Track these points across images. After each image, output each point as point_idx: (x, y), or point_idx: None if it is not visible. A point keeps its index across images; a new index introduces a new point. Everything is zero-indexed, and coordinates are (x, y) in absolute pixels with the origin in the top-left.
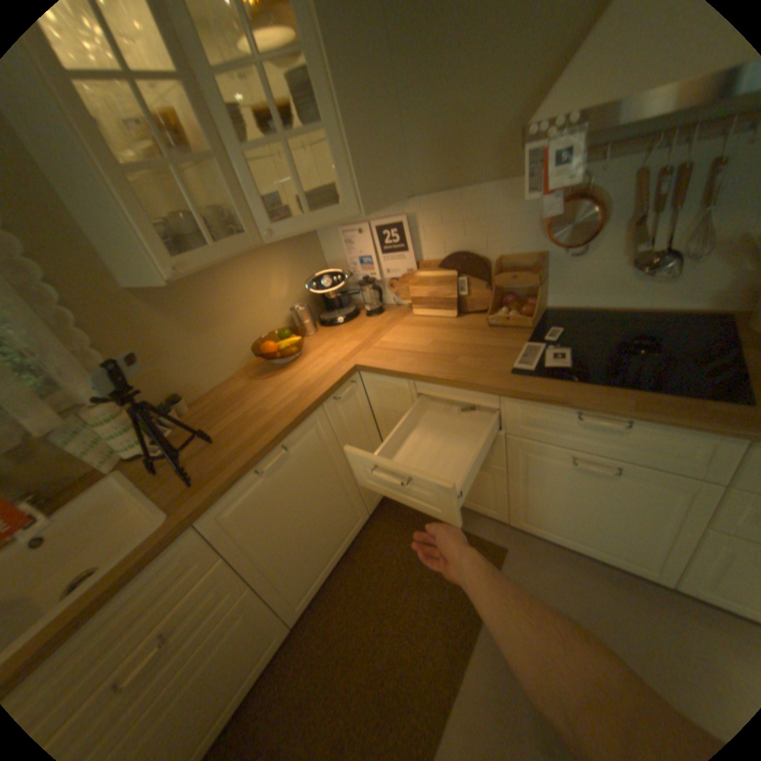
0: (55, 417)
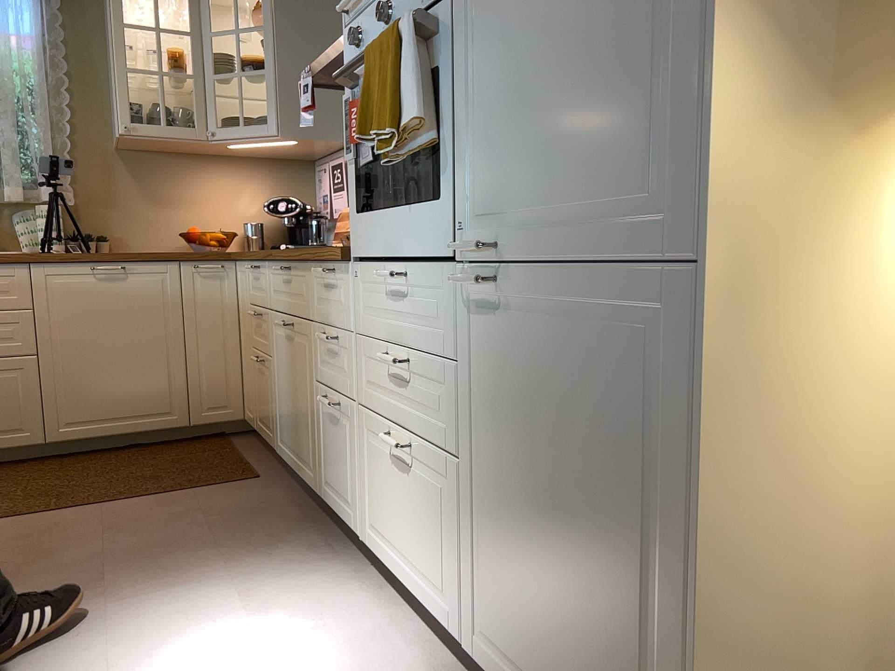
0: (21, 193)
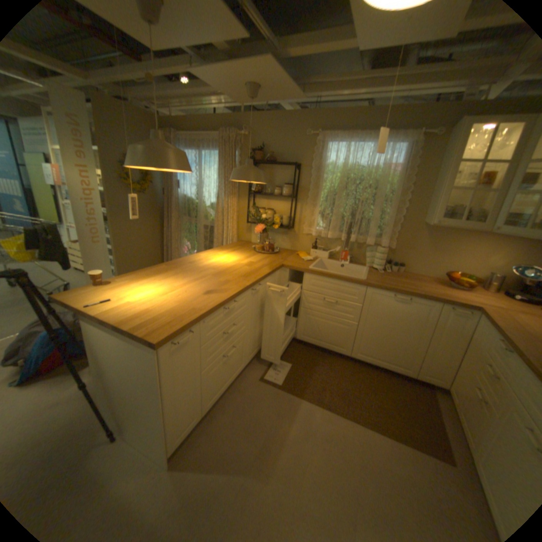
0: (373, 242)
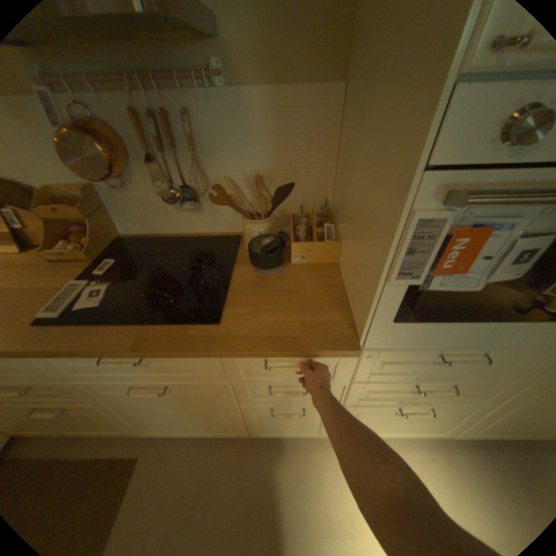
0: None
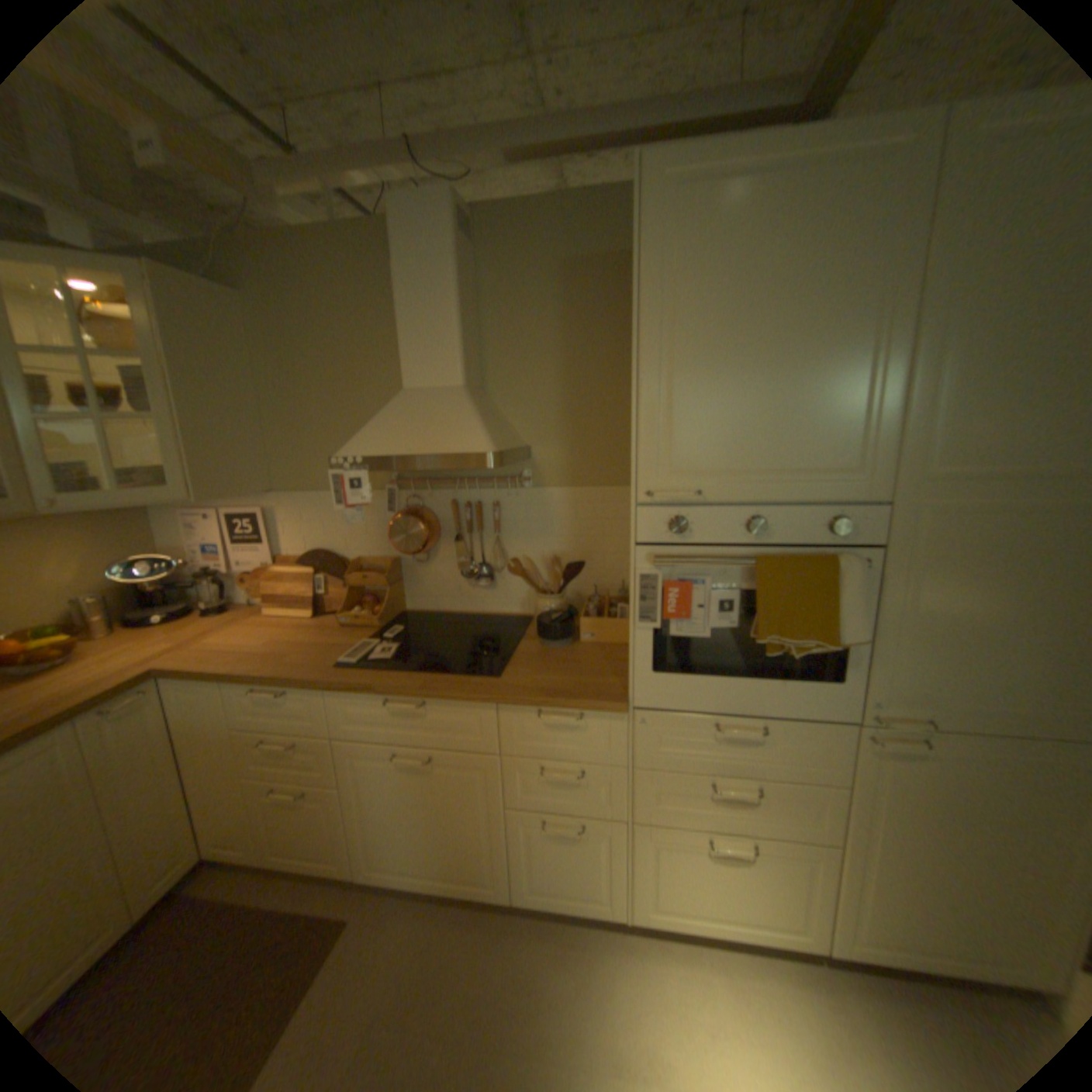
0: None
